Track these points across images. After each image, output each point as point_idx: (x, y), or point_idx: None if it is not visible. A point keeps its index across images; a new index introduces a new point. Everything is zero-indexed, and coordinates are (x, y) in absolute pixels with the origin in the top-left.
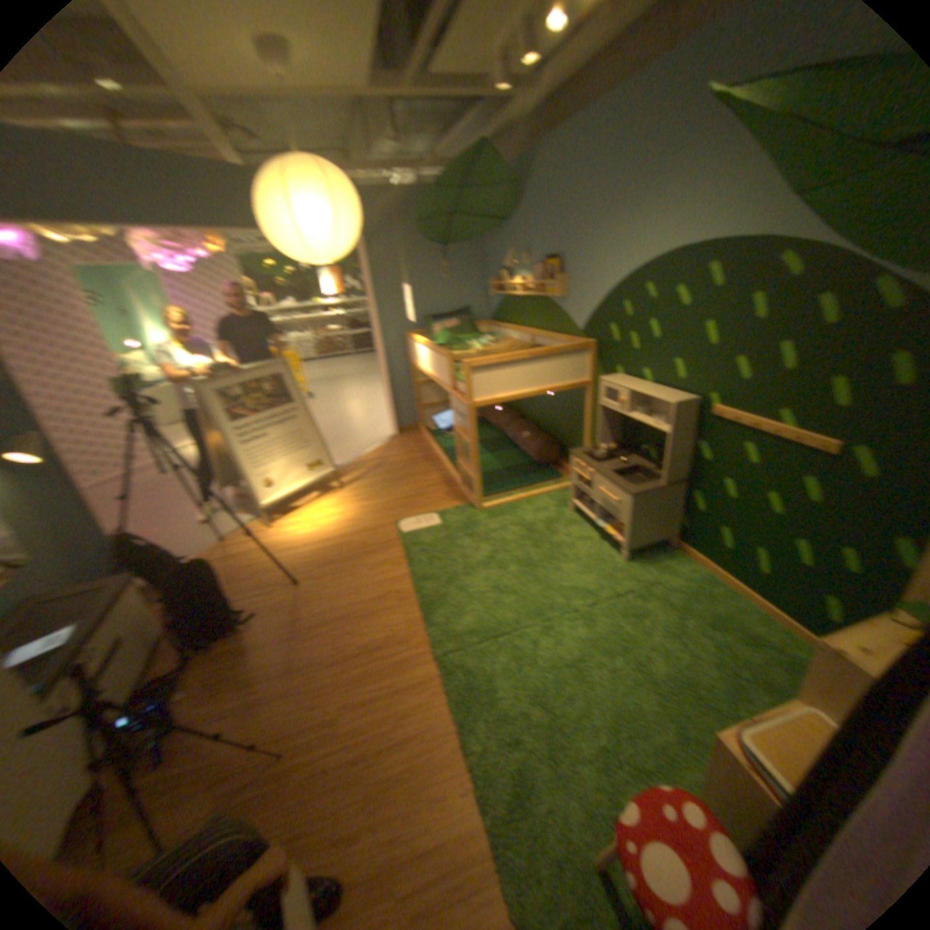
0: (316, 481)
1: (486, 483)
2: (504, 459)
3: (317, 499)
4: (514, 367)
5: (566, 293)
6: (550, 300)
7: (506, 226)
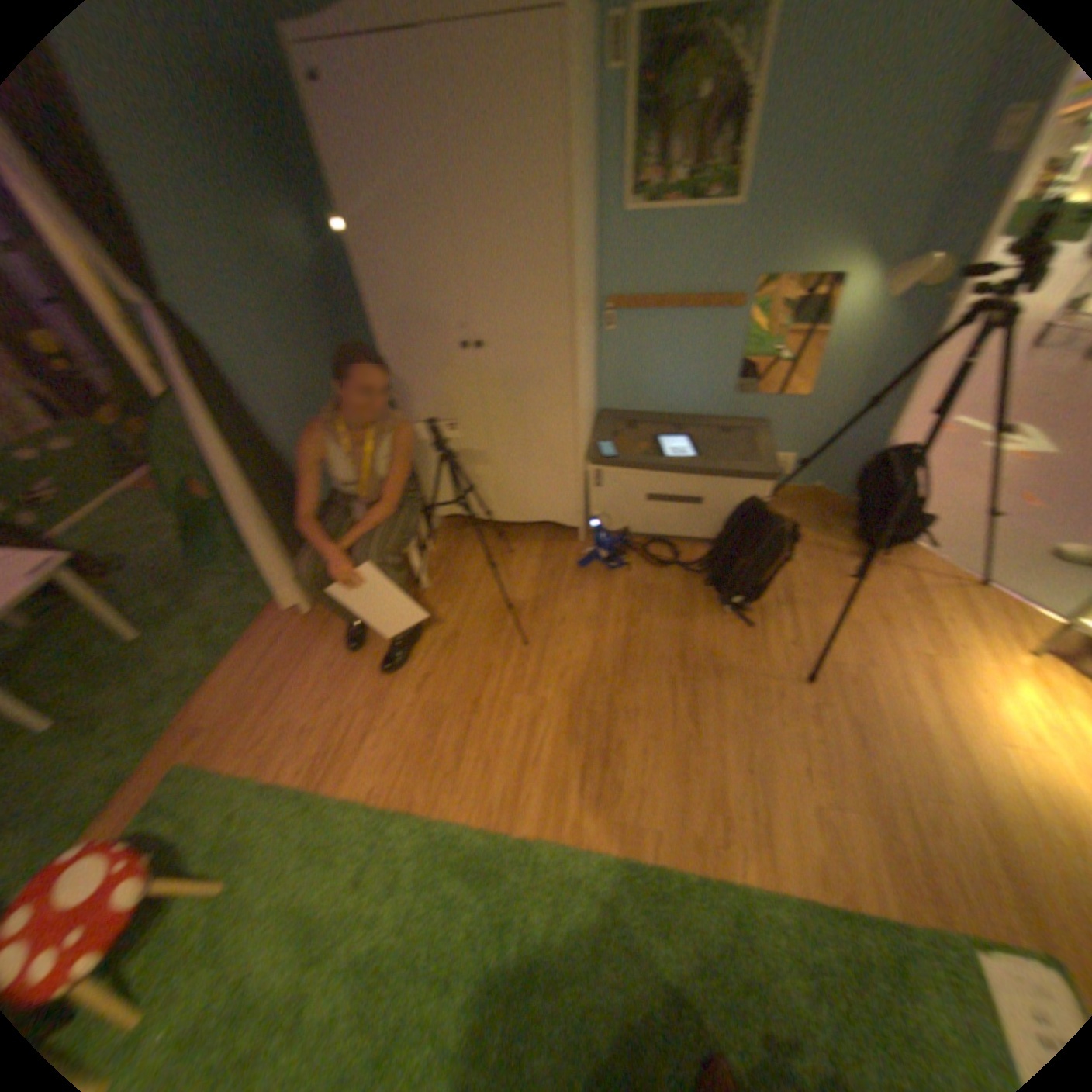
0: None
1: None
2: None
3: None
4: None
5: None
6: None
7: None
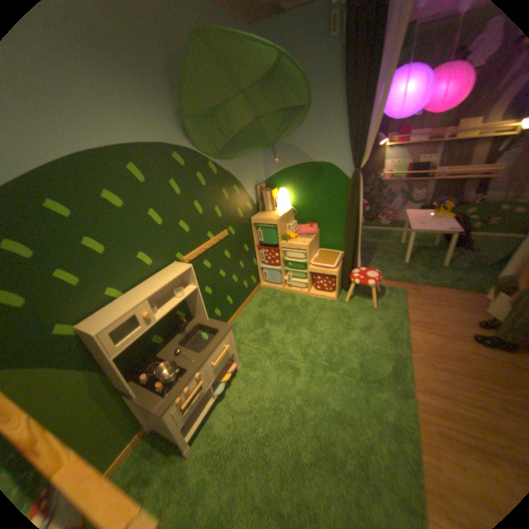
0: None
1: None
2: None
3: None
4: None
5: None
6: None
7: None
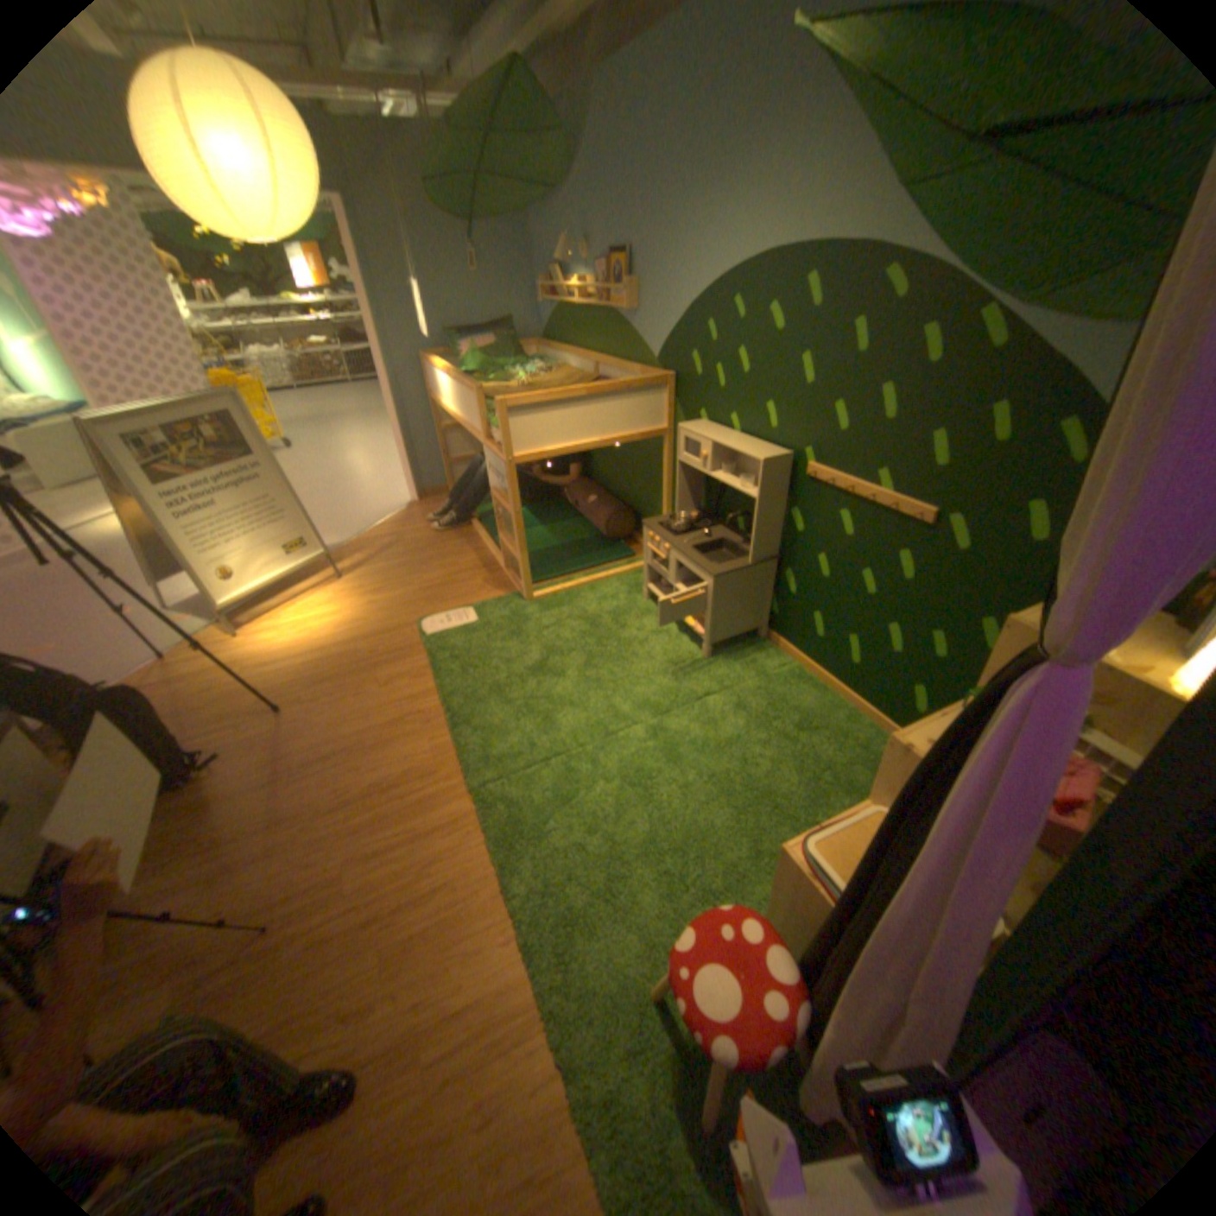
0: (296, 568)
1: (536, 565)
2: (561, 532)
3: (299, 593)
4: (566, 406)
5: (634, 304)
6: (615, 313)
7: (554, 198)
